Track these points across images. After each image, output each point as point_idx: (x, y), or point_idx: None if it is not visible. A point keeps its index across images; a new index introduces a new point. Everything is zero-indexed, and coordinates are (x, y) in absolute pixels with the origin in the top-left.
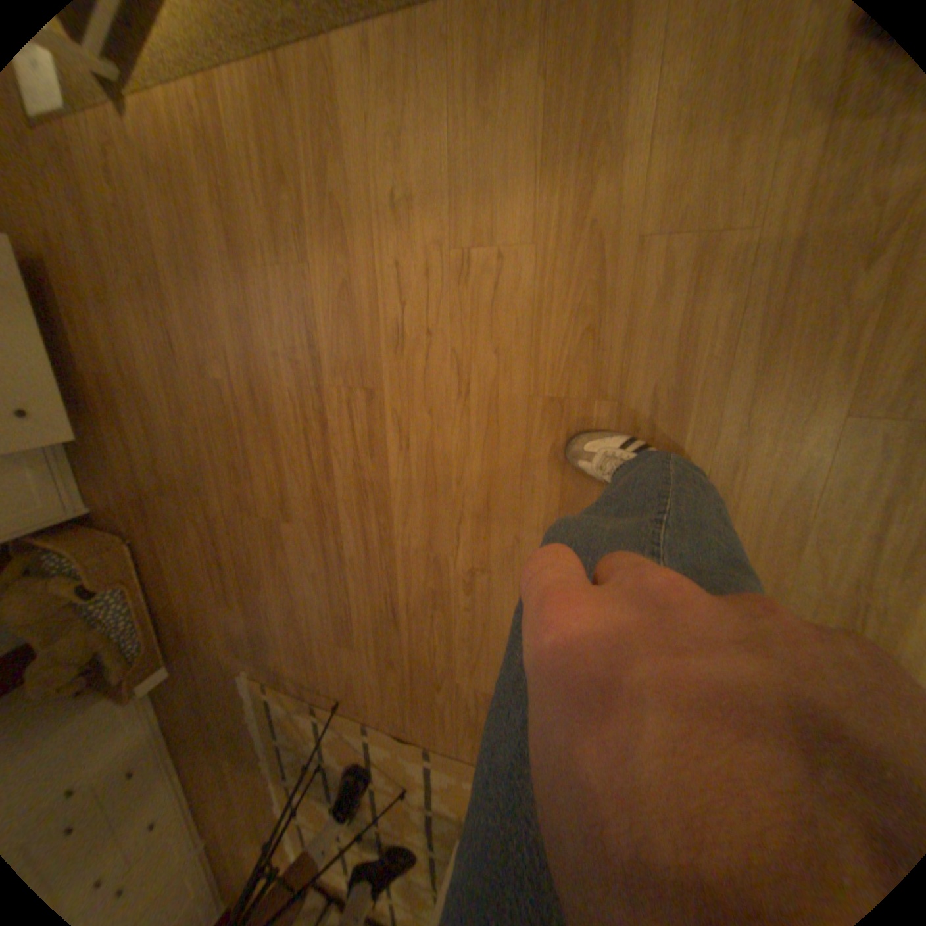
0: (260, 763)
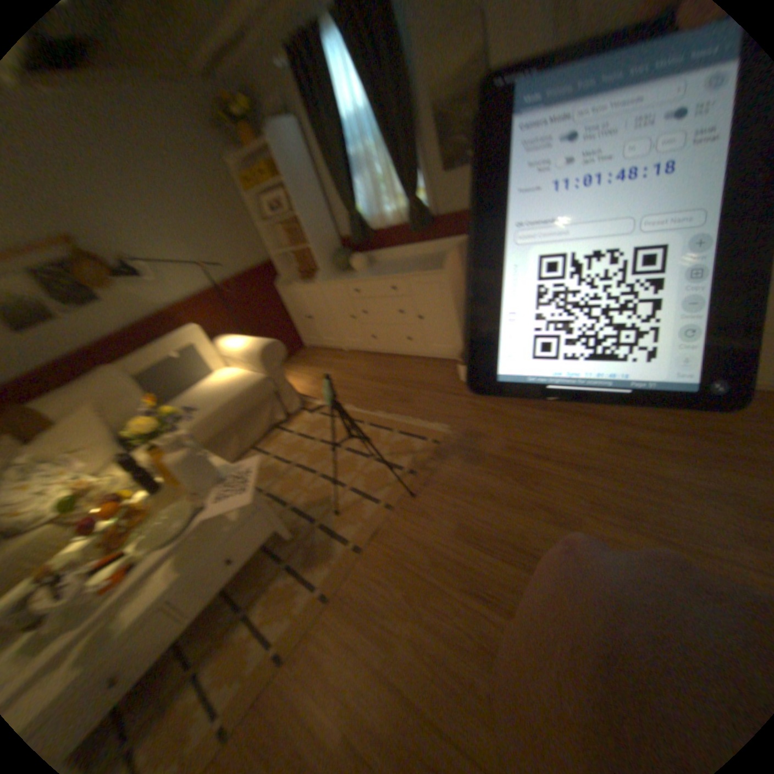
0: (382, 416)
